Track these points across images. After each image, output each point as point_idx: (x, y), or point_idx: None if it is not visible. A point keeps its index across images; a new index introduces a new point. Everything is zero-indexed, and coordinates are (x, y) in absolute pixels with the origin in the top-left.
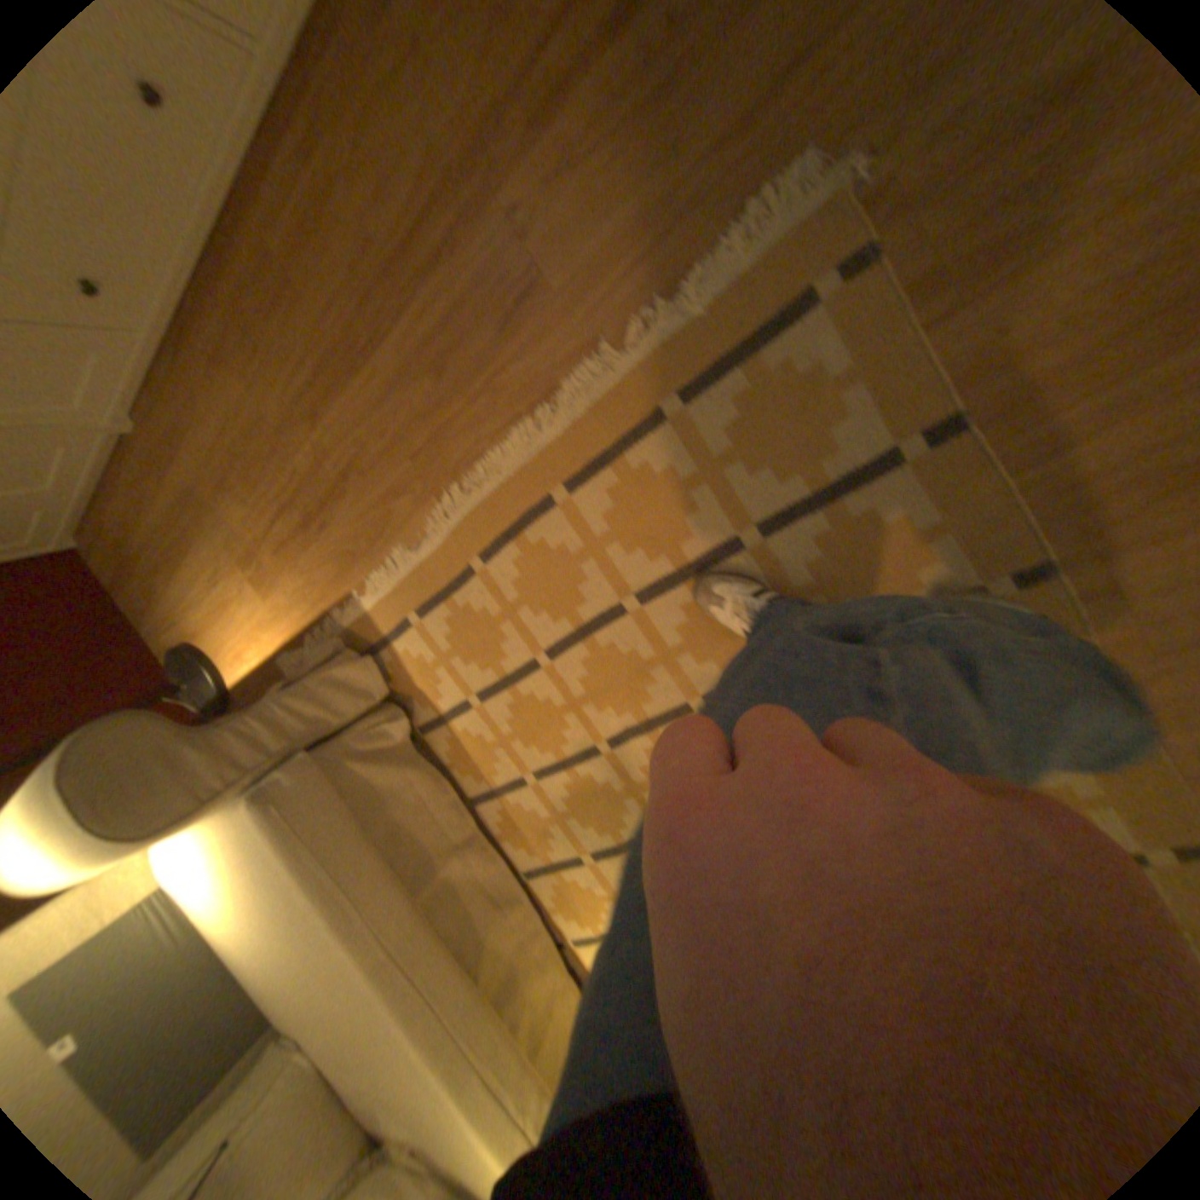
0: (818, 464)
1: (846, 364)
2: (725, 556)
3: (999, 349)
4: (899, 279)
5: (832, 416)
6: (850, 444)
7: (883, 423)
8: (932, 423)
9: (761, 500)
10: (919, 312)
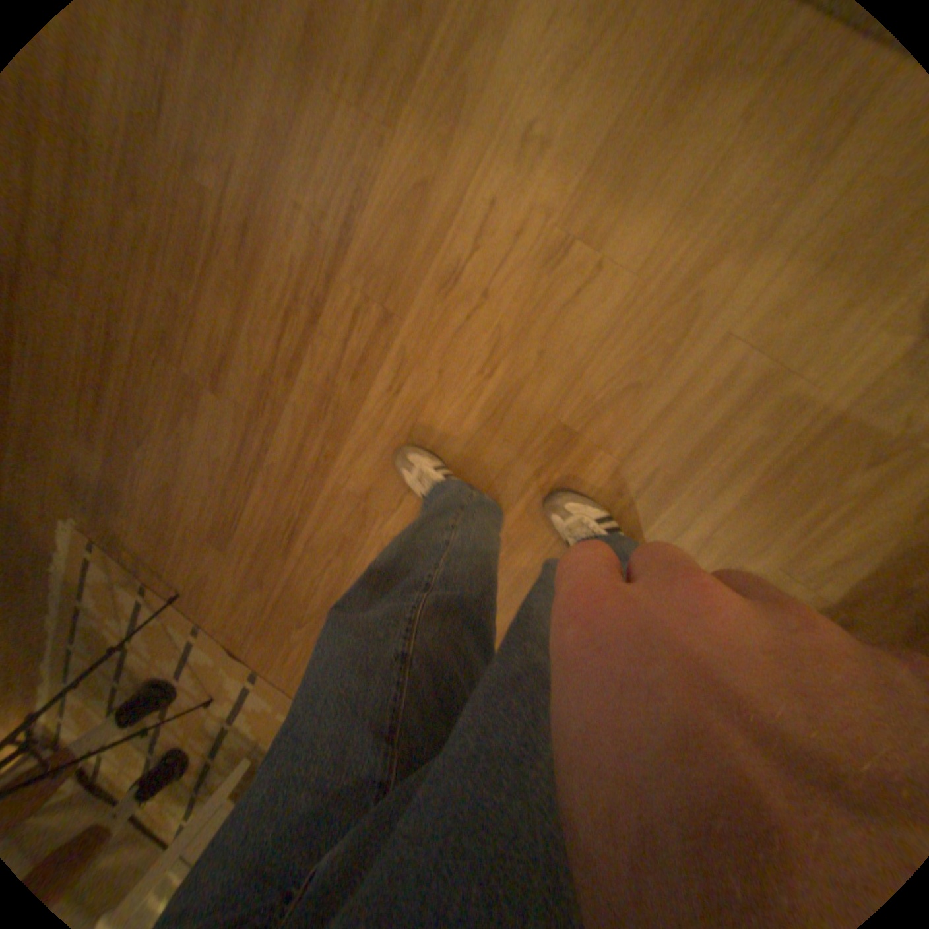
0: (116, 611)
1: (100, 576)
2: (118, 654)
3: (129, 561)
4: (94, 548)
5: (108, 594)
6: (118, 602)
7: (121, 592)
8: (130, 589)
9: (112, 629)
10: (105, 556)
